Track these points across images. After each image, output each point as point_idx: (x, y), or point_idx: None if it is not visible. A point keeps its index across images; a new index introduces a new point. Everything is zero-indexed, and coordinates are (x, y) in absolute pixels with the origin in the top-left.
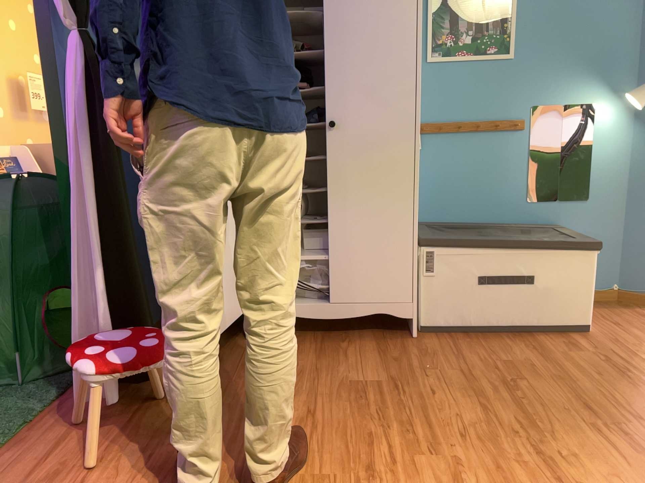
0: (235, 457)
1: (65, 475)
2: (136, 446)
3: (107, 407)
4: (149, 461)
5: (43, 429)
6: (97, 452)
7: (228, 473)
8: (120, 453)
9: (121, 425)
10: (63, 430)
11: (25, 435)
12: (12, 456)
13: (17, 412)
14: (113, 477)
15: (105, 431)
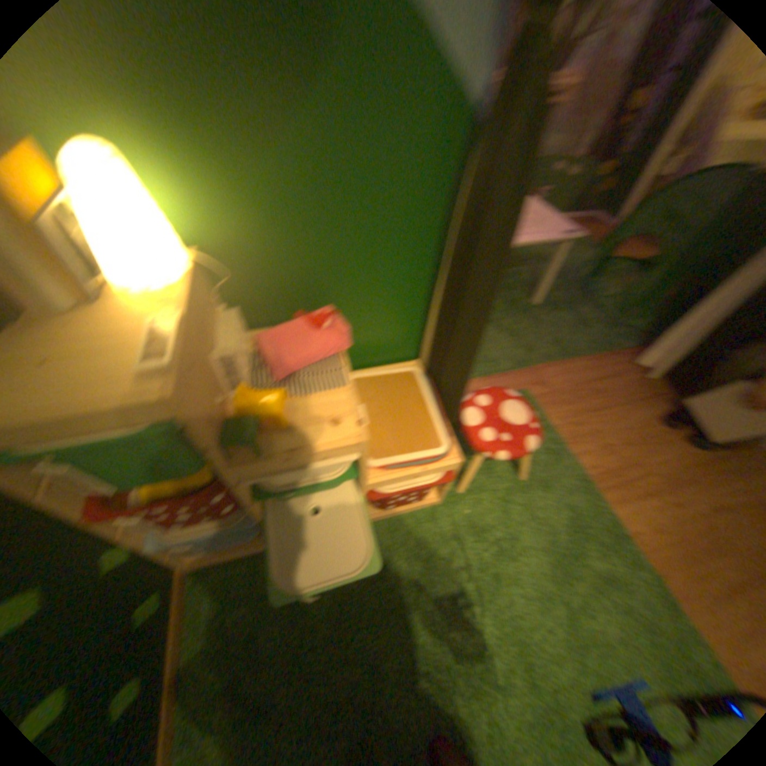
0: (693, 479)
1: (606, 400)
2: (648, 418)
3: (652, 380)
4: (646, 432)
5: (613, 365)
6: (628, 402)
7: (681, 482)
8: (637, 413)
9: (650, 398)
10: (622, 374)
11: (604, 361)
12: (592, 368)
13: (609, 344)
14: (624, 422)
15: (640, 394)
